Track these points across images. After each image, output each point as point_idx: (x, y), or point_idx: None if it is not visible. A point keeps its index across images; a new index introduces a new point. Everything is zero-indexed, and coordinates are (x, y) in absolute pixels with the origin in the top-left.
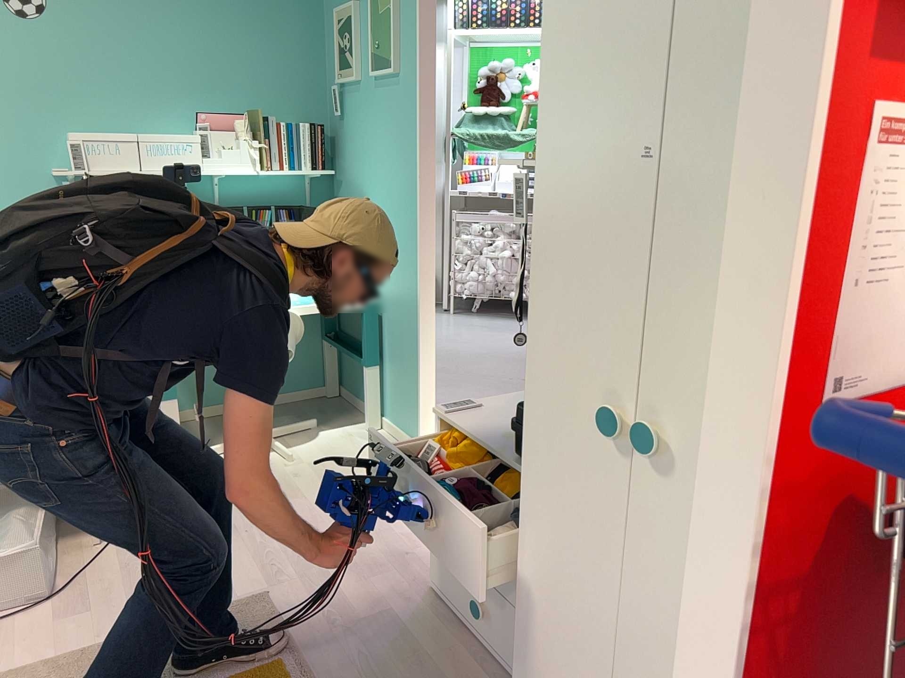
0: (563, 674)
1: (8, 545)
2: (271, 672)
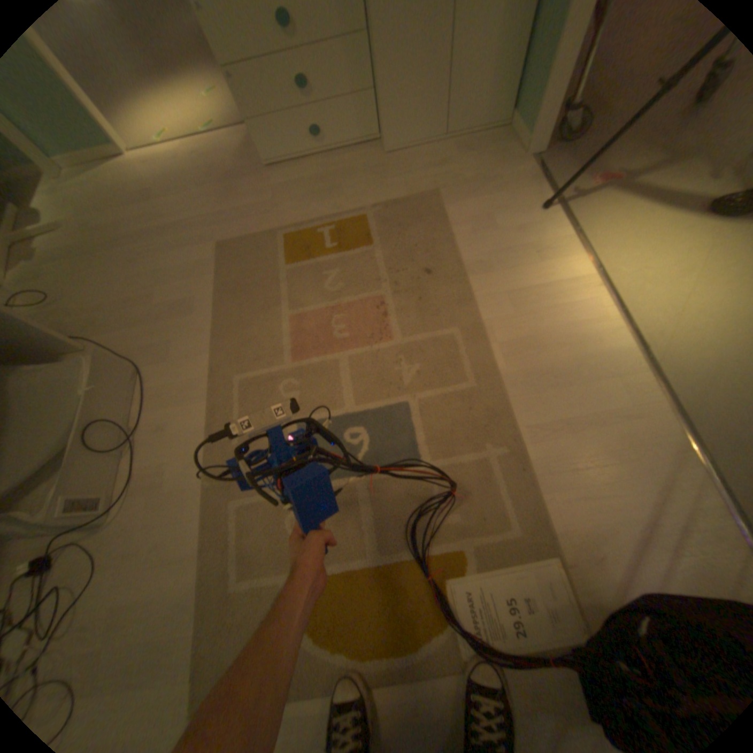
0: (413, 65)
1: (73, 370)
2: (288, 238)
